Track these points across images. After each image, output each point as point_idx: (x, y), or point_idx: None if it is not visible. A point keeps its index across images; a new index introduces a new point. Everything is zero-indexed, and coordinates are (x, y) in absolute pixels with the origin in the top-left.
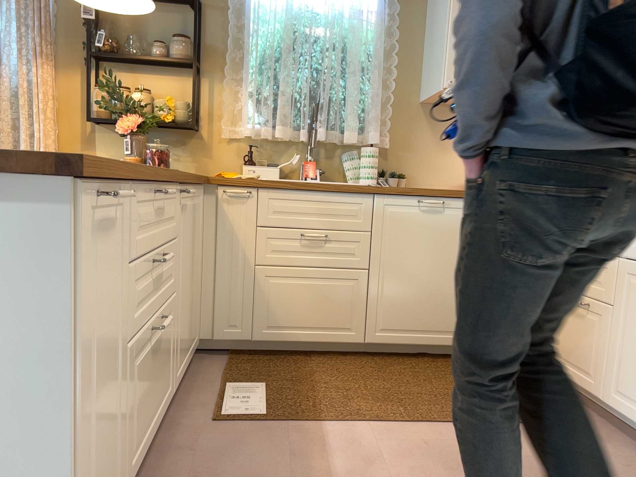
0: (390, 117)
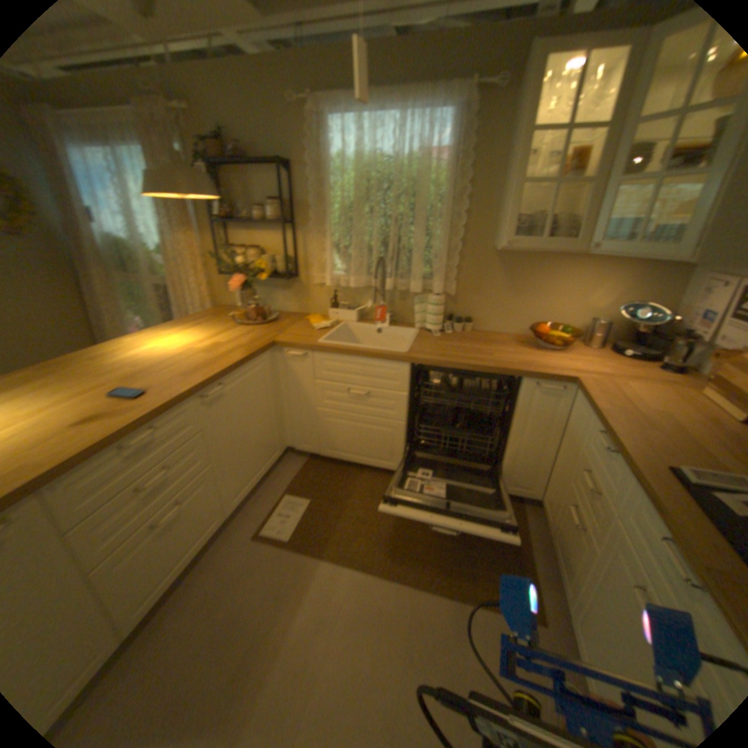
0: (460, 263)
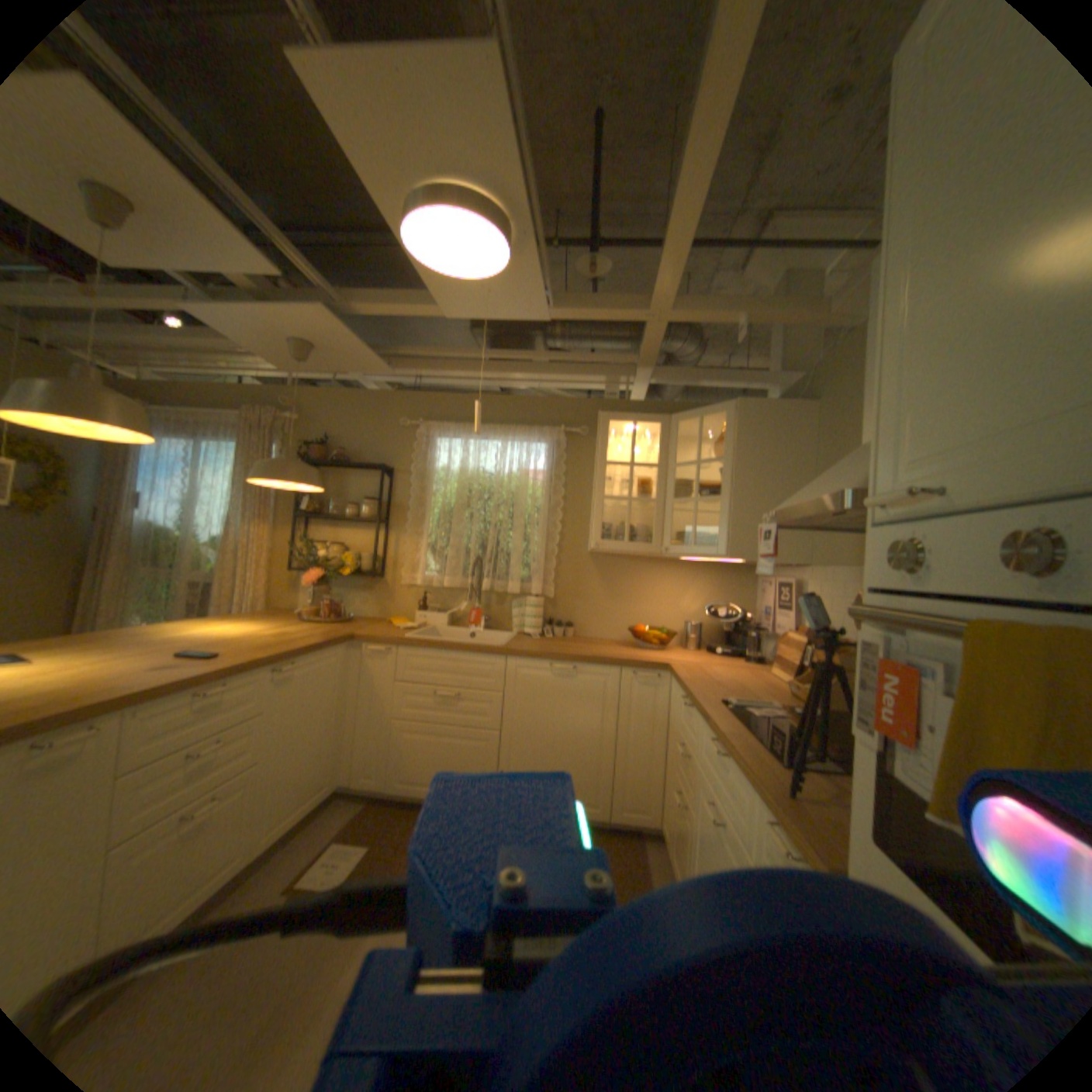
0: (558, 568)
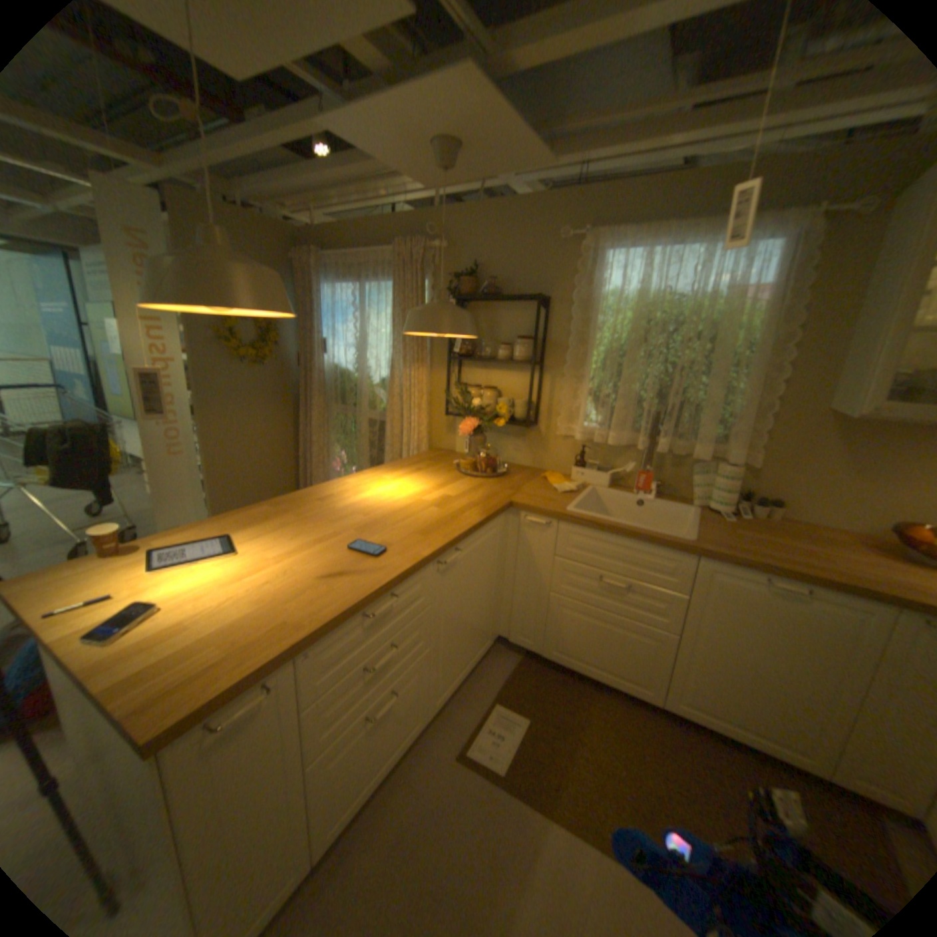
0: (775, 427)
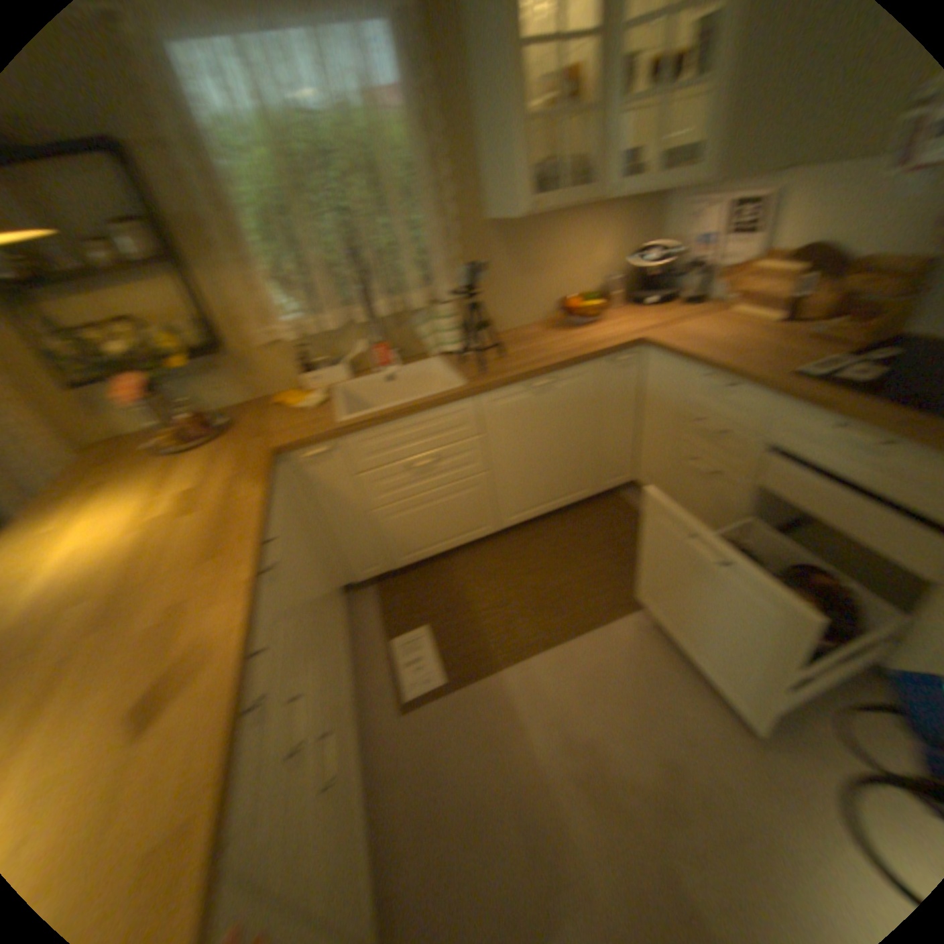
0: (450, 255)
